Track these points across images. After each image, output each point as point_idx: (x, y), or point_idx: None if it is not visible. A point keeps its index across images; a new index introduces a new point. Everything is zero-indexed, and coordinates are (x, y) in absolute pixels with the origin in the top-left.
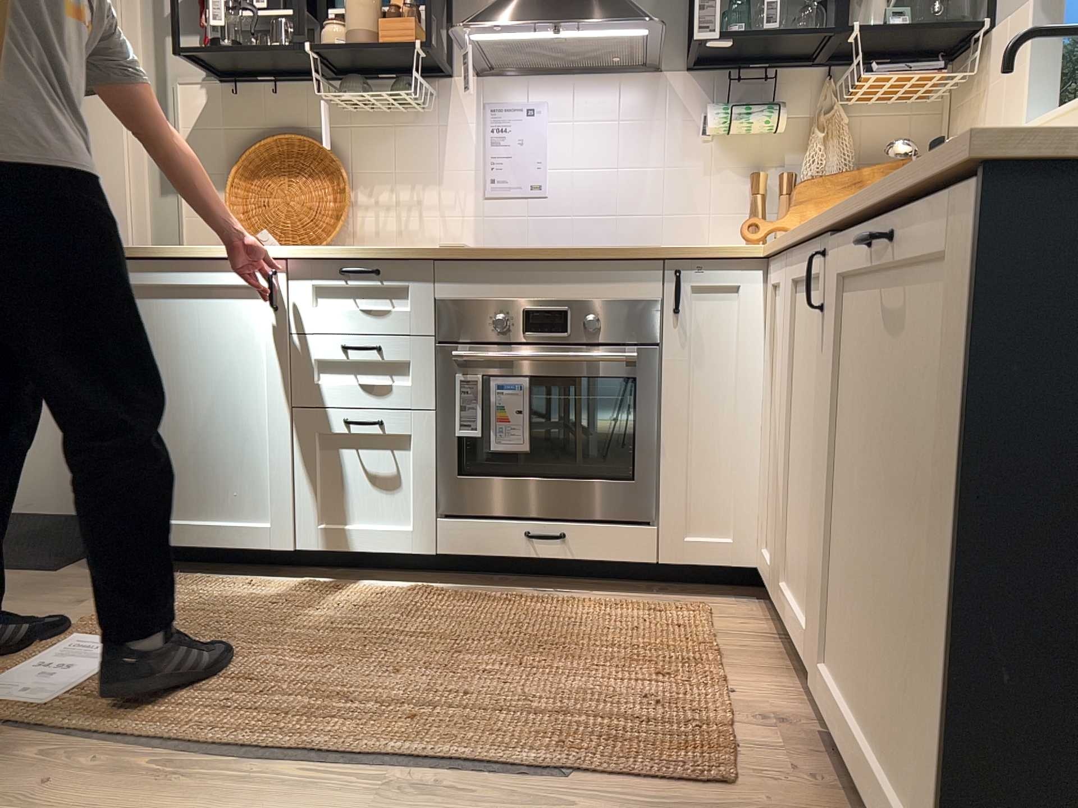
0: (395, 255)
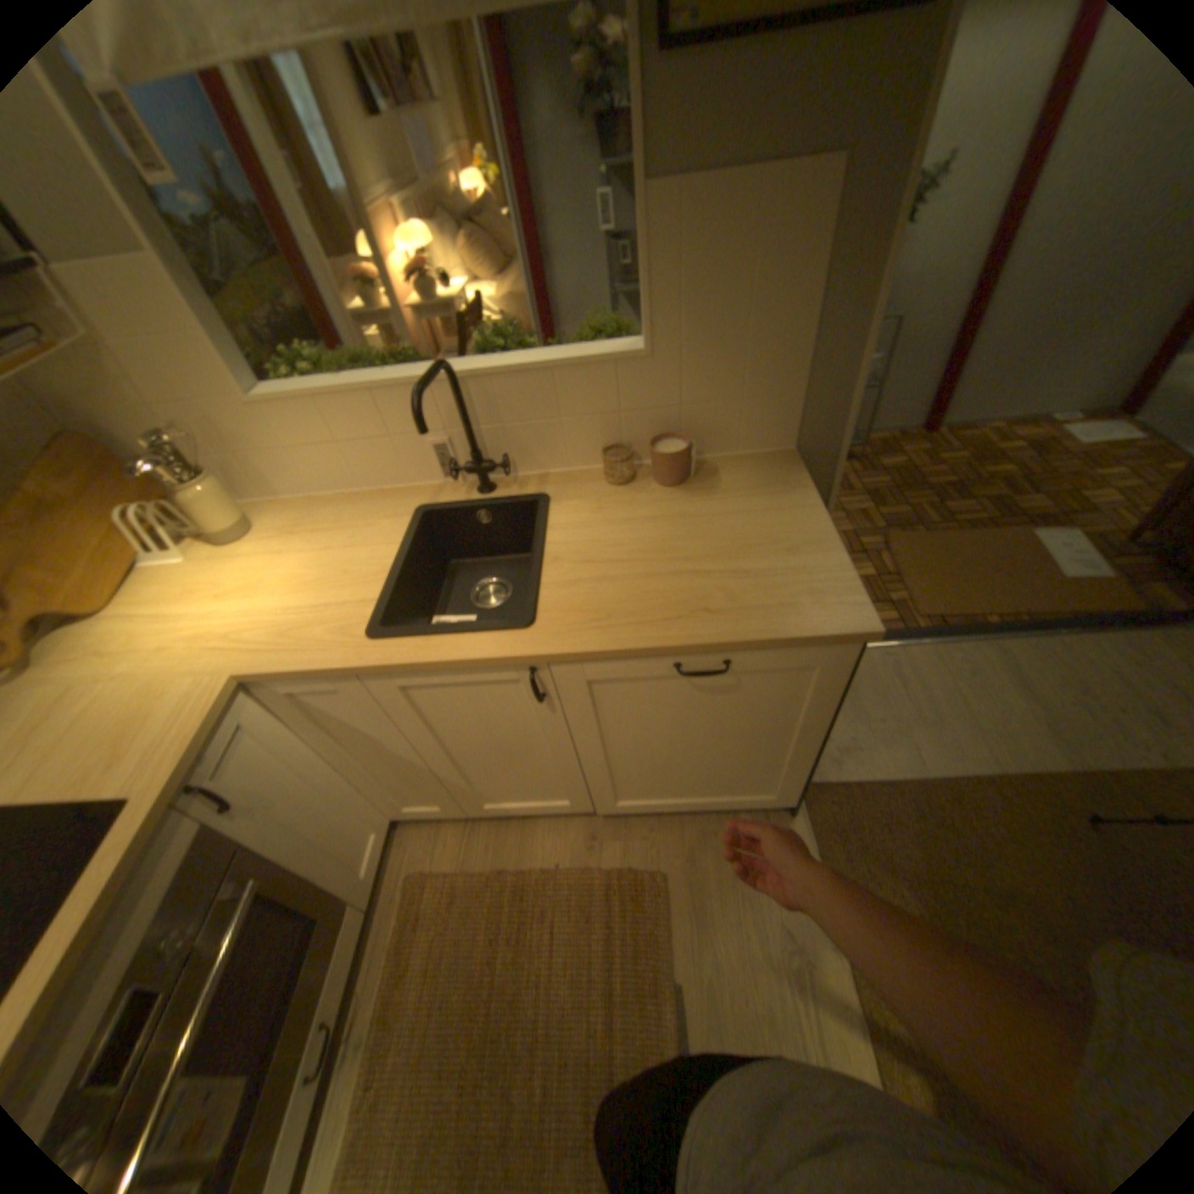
0: None
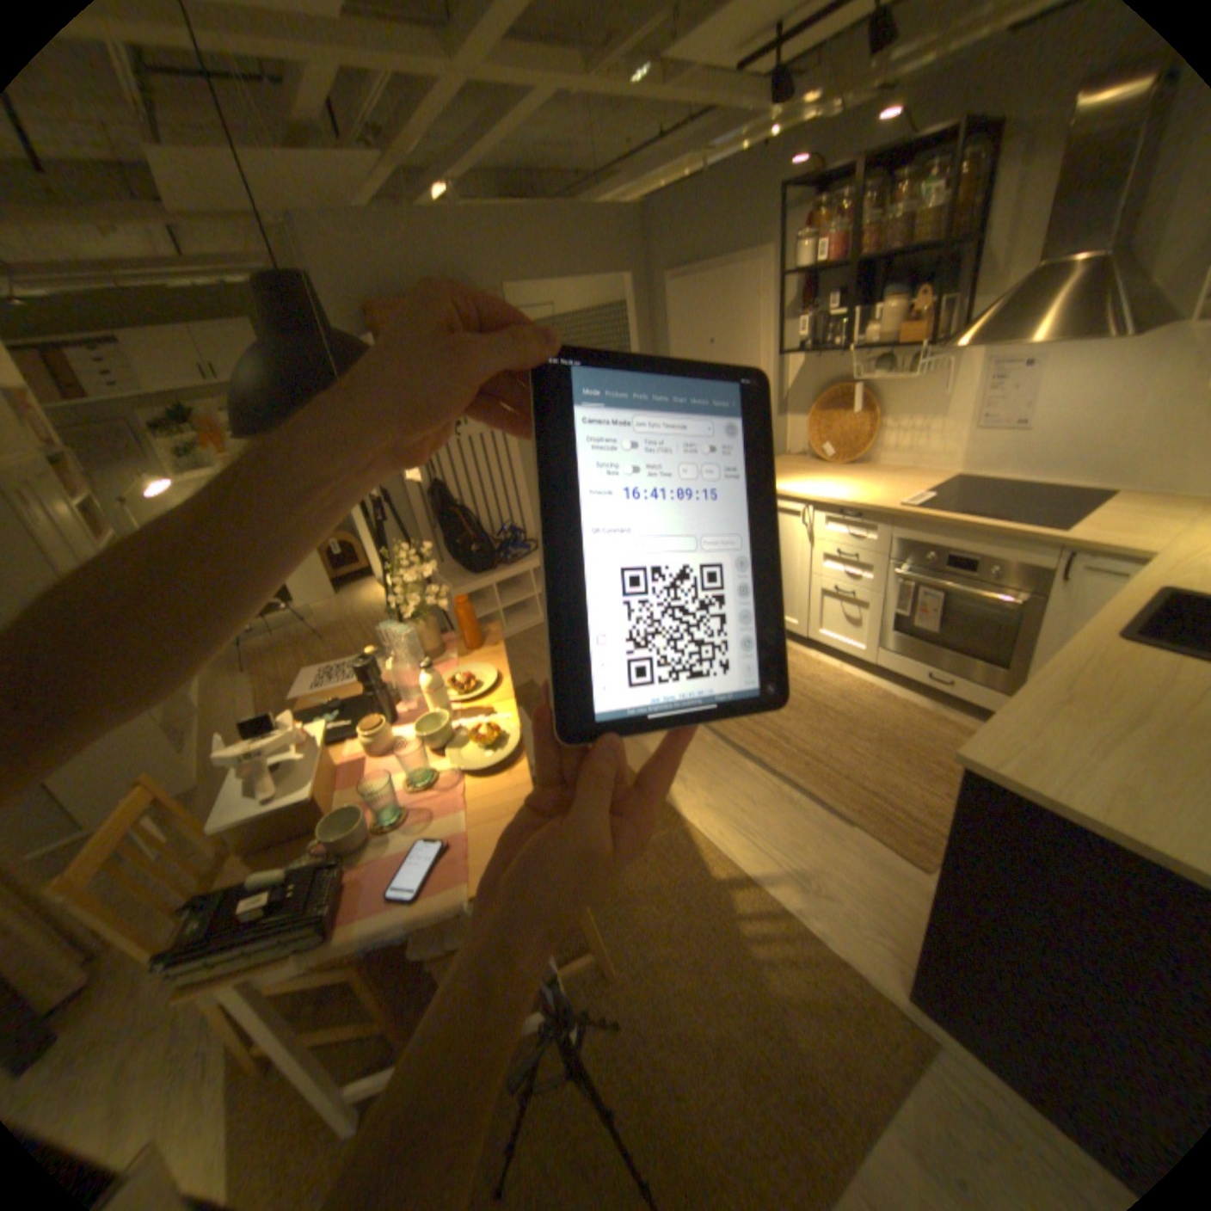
0: (870, 508)
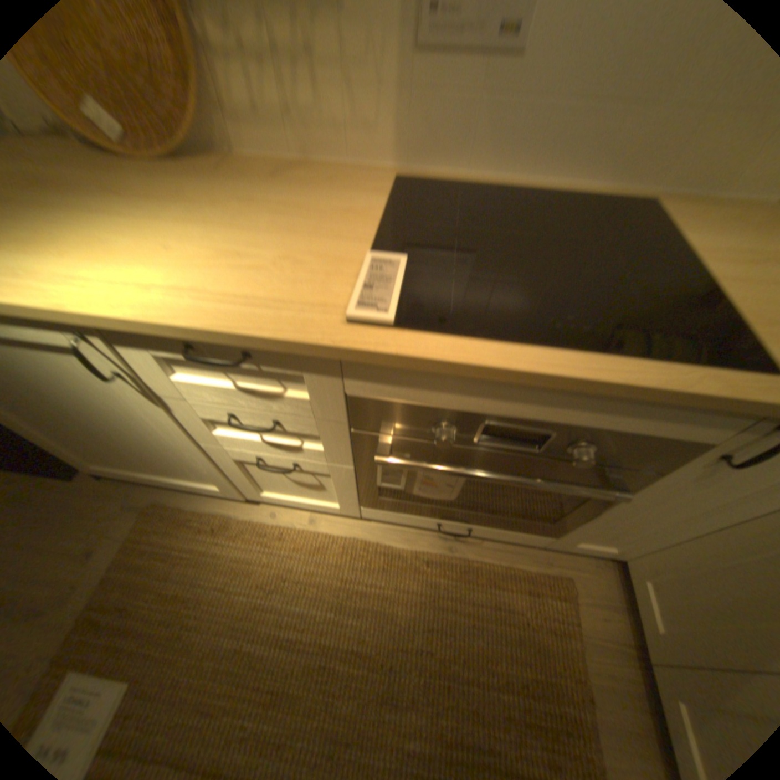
0: (267, 338)
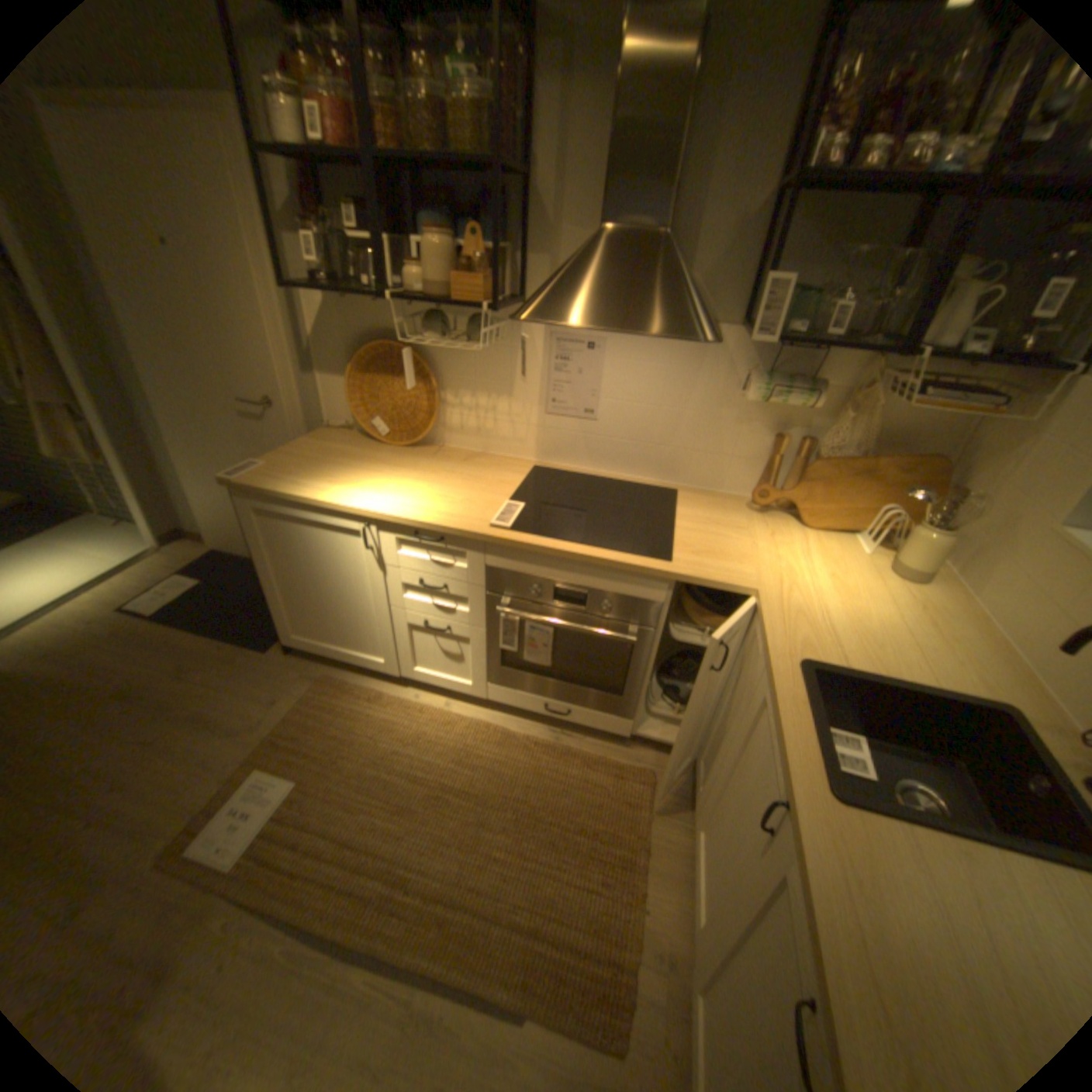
0: (454, 533)
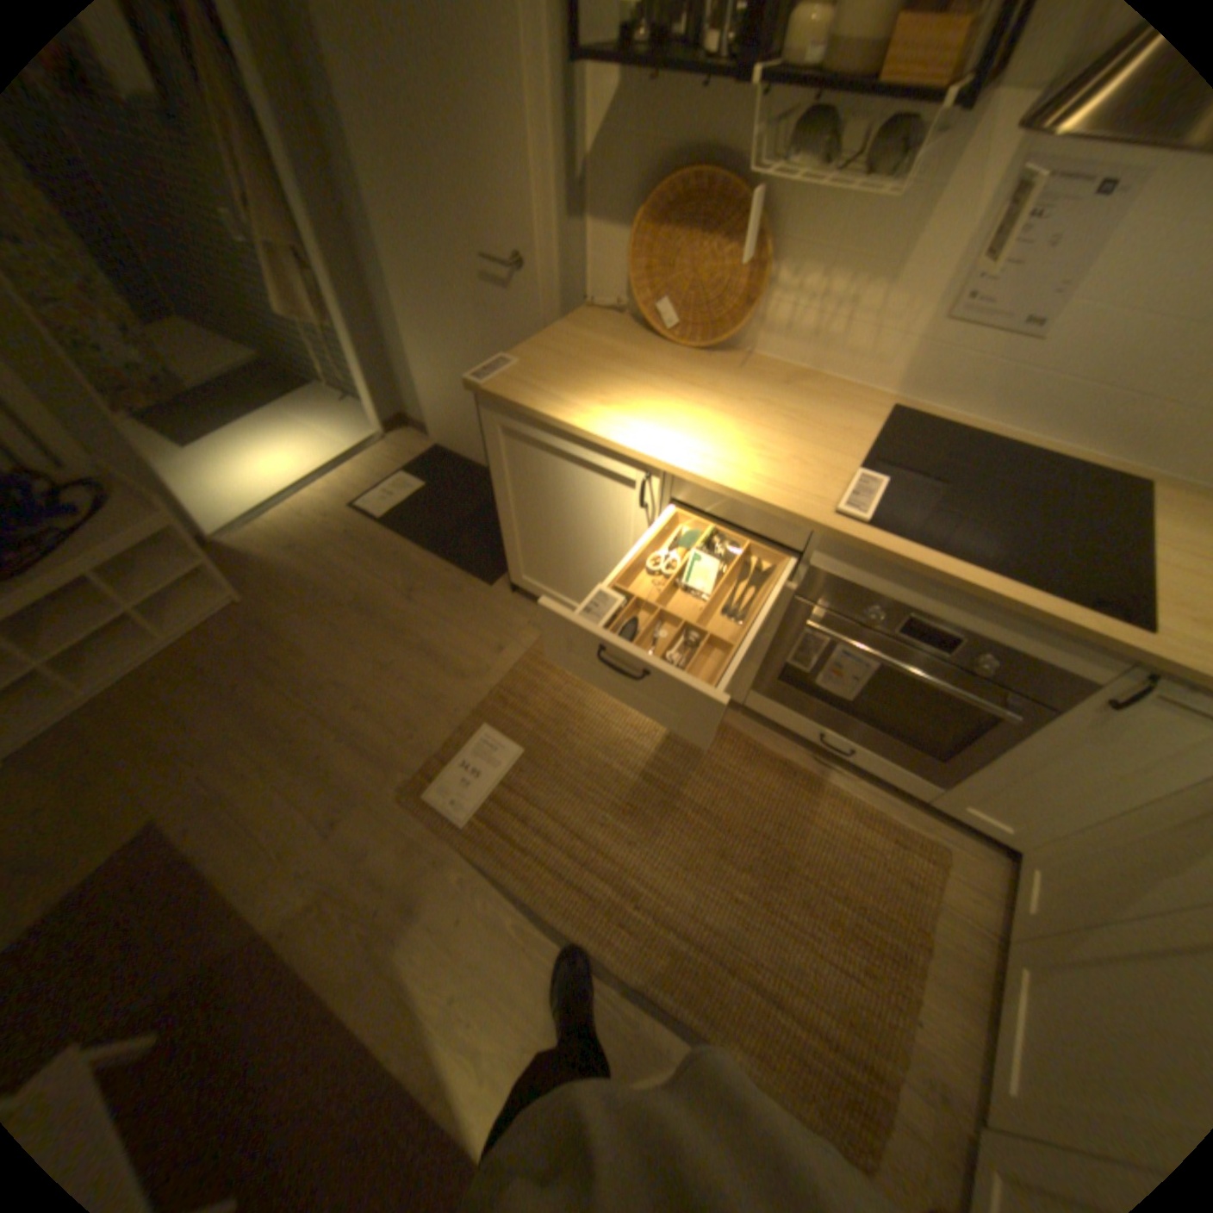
0: (779, 513)
